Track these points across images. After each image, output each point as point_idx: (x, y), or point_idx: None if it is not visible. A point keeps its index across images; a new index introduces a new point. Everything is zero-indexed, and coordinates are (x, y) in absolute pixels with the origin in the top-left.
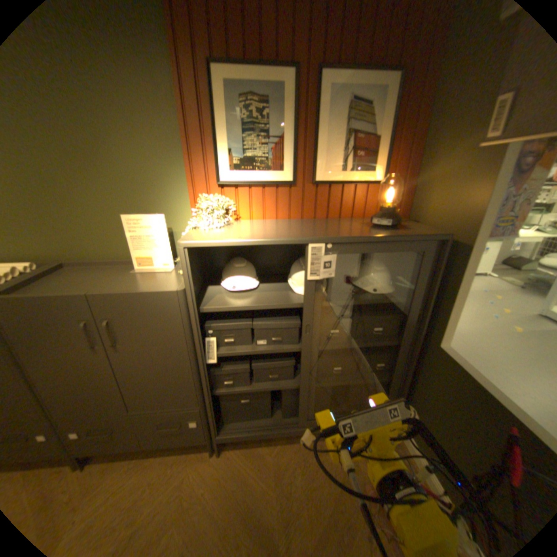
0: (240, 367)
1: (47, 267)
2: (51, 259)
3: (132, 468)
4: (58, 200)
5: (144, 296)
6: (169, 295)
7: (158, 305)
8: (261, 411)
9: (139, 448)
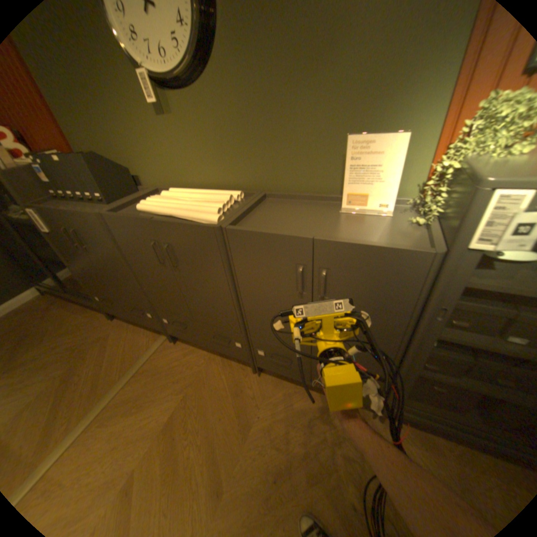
0: (459, 358)
1: (253, 197)
2: (254, 189)
3: (298, 394)
4: (272, 120)
5: (382, 253)
6: (419, 257)
7: (397, 267)
8: (454, 406)
9: (309, 384)
